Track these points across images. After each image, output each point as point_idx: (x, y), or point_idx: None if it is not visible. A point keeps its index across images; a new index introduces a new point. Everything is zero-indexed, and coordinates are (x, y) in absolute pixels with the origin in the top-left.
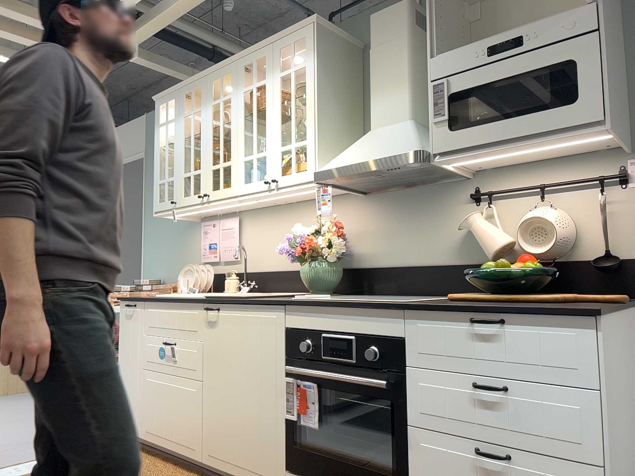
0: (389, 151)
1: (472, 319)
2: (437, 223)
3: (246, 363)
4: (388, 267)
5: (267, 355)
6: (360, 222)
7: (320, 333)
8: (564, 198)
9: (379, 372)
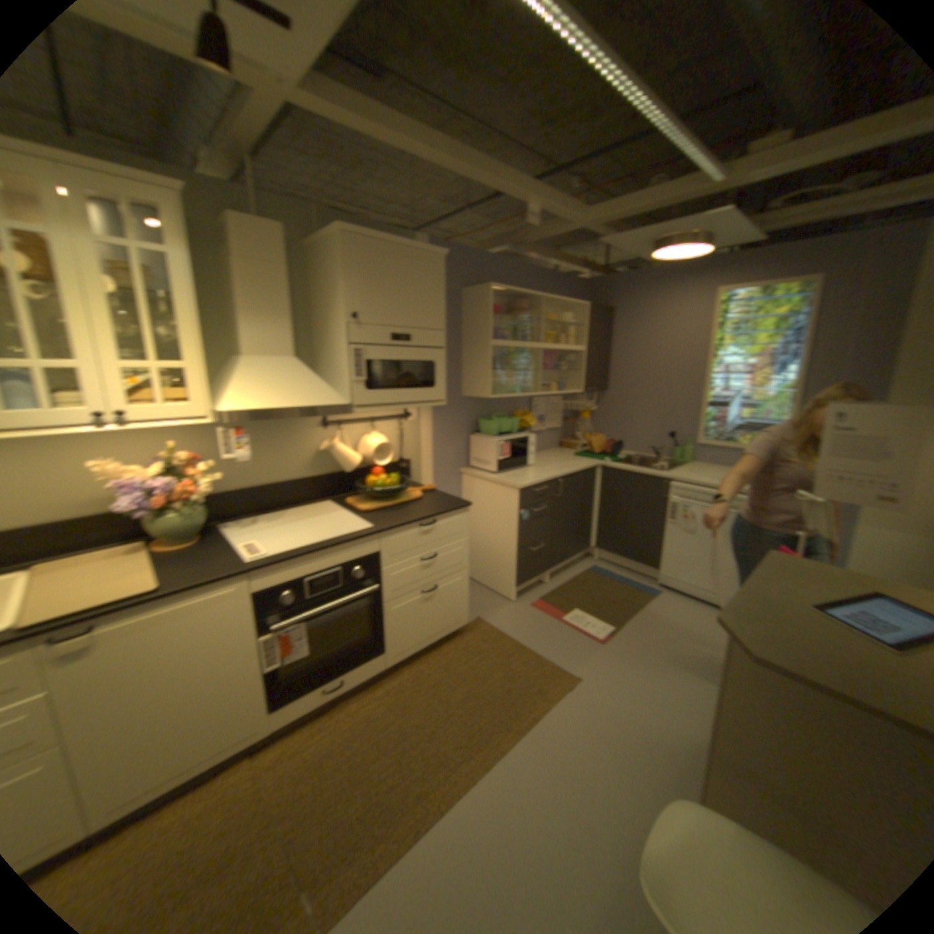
0: (315, 399)
1: (422, 525)
2: (289, 445)
3: (182, 661)
4: (238, 490)
5: (224, 633)
6: (189, 446)
7: (291, 579)
8: (378, 426)
9: (363, 582)
